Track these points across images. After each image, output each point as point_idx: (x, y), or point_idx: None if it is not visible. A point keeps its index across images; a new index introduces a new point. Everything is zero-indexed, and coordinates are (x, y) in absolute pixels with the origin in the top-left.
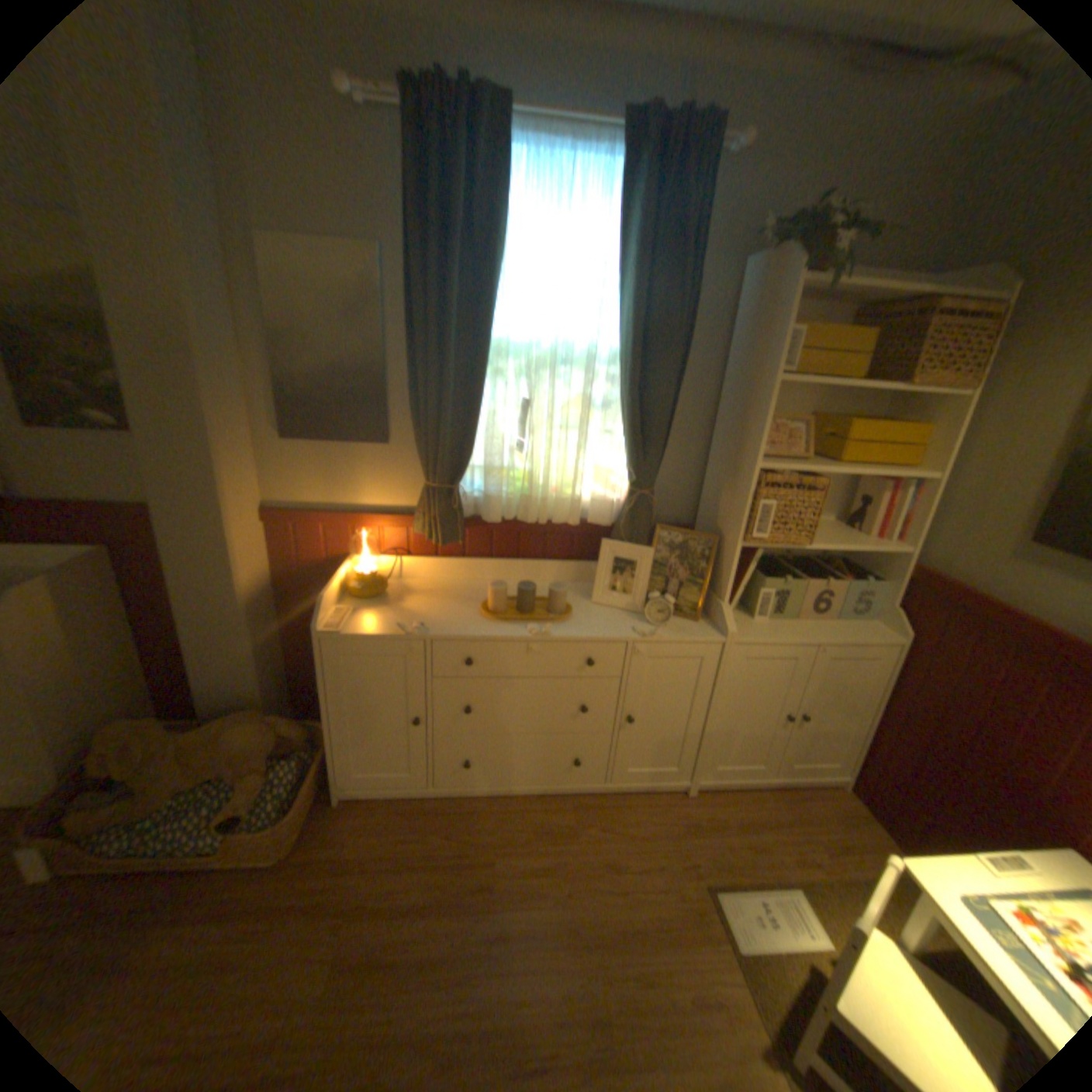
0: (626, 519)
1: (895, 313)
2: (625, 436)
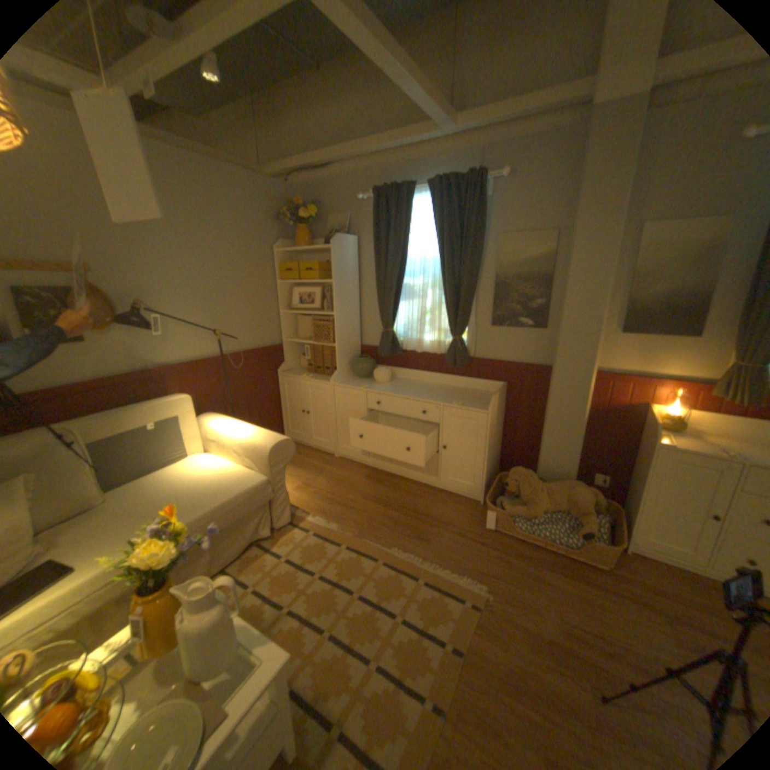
0: None
1: None
2: None
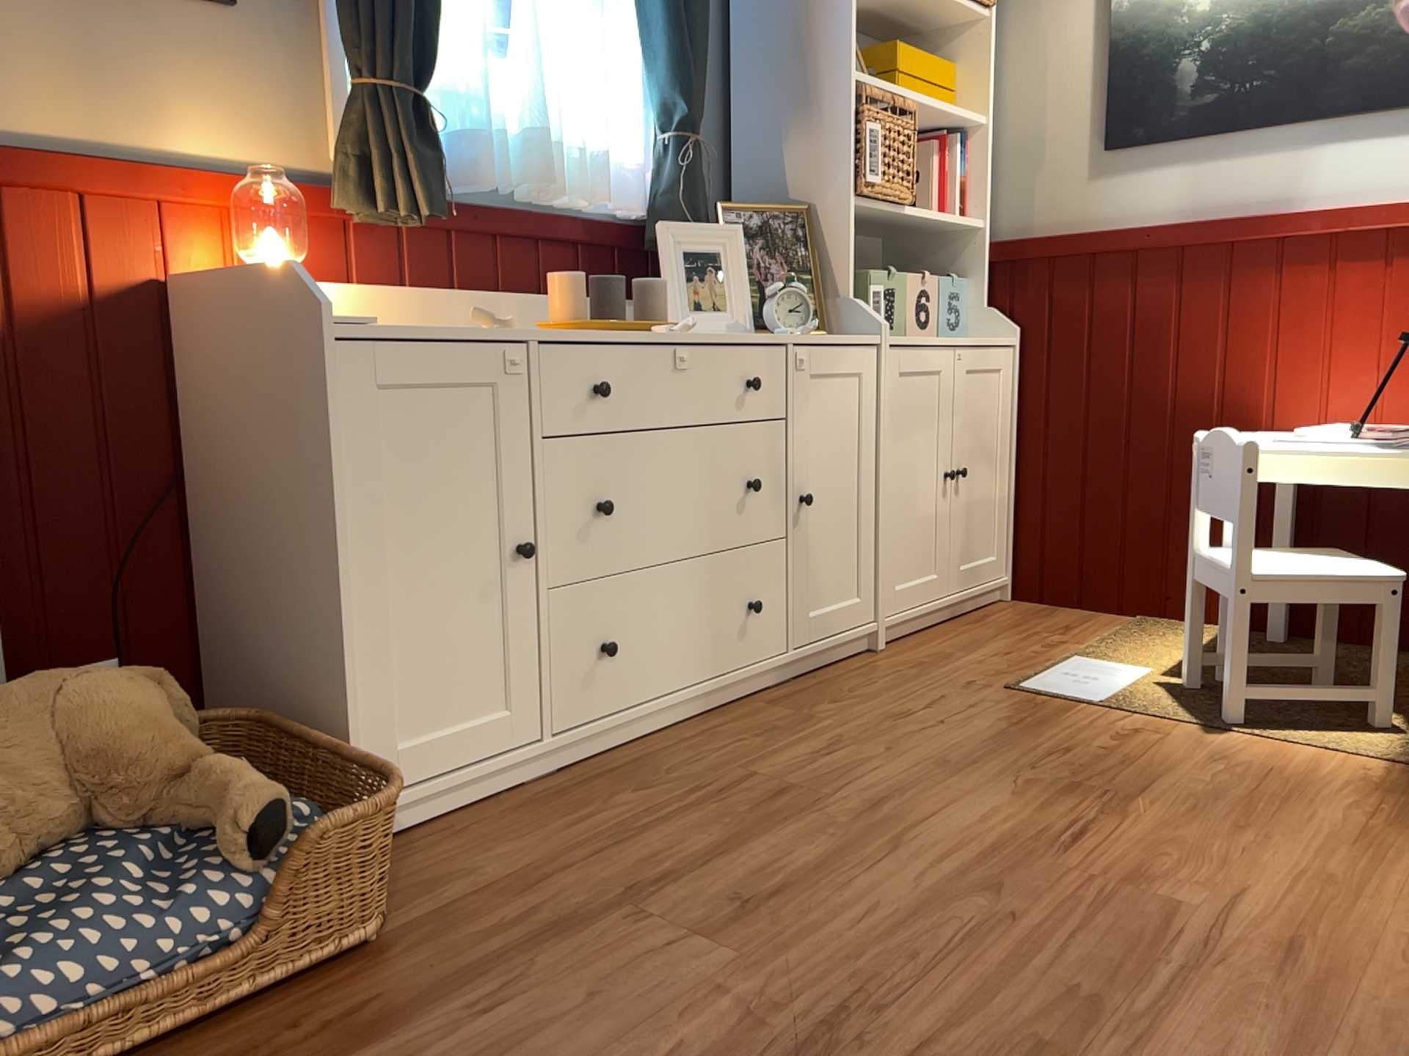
0: (684, 184)
1: None
2: (656, 40)
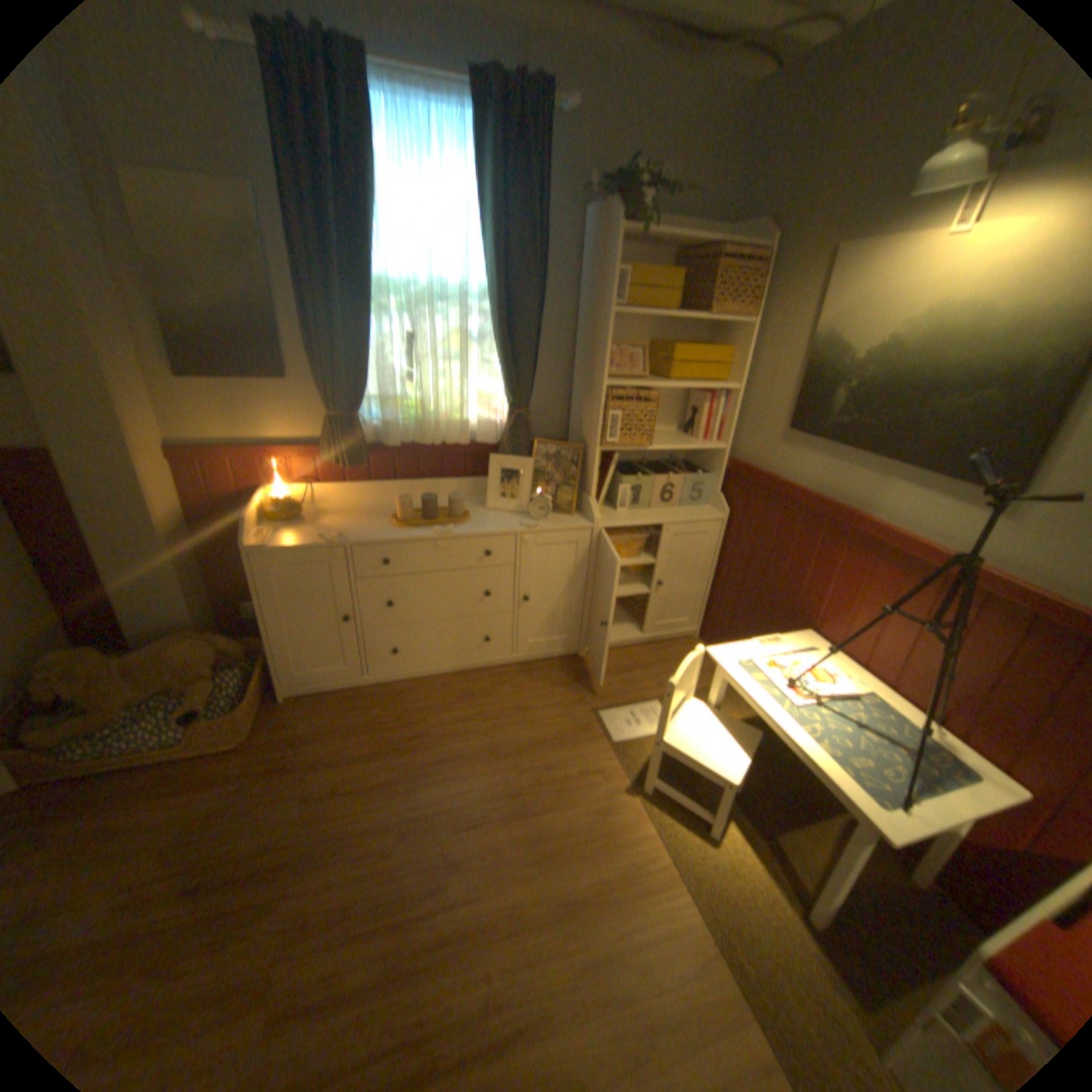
0: (508, 437)
1: (698, 257)
2: (500, 365)
